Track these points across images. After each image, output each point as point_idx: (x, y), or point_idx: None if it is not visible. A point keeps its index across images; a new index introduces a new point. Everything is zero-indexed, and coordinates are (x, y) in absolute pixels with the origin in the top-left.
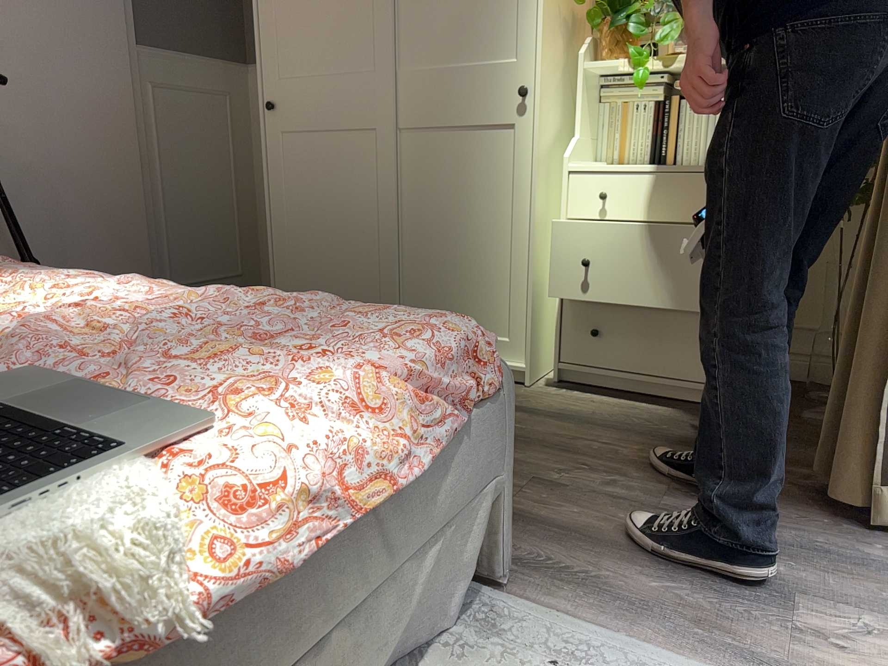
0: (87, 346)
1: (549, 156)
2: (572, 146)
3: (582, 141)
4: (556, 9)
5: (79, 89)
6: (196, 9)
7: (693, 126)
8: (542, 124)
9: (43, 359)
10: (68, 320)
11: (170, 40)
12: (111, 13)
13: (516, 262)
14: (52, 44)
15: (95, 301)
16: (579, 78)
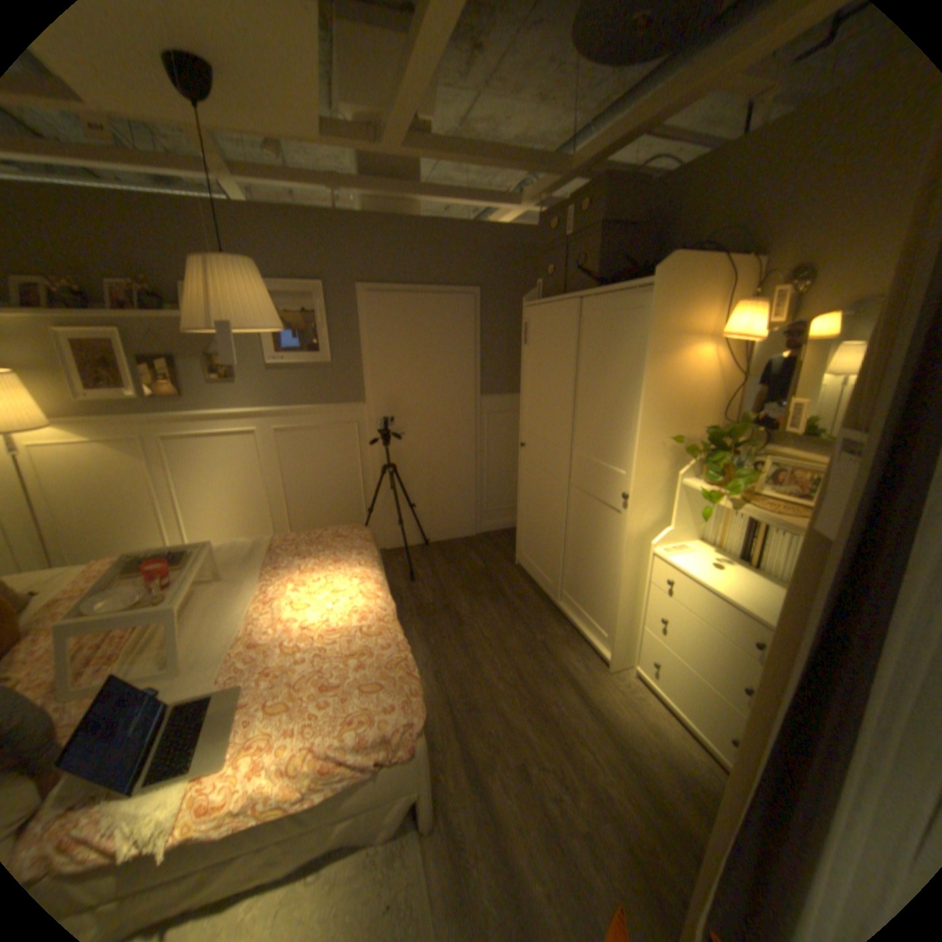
0: (288, 657)
1: (646, 537)
2: (663, 535)
3: (679, 529)
4: (659, 445)
5: (445, 423)
6: (516, 370)
7: (777, 546)
8: (635, 520)
9: (257, 673)
10: (303, 630)
11: (499, 389)
12: (465, 385)
13: (614, 594)
14: (435, 405)
15: (336, 606)
16: (678, 489)
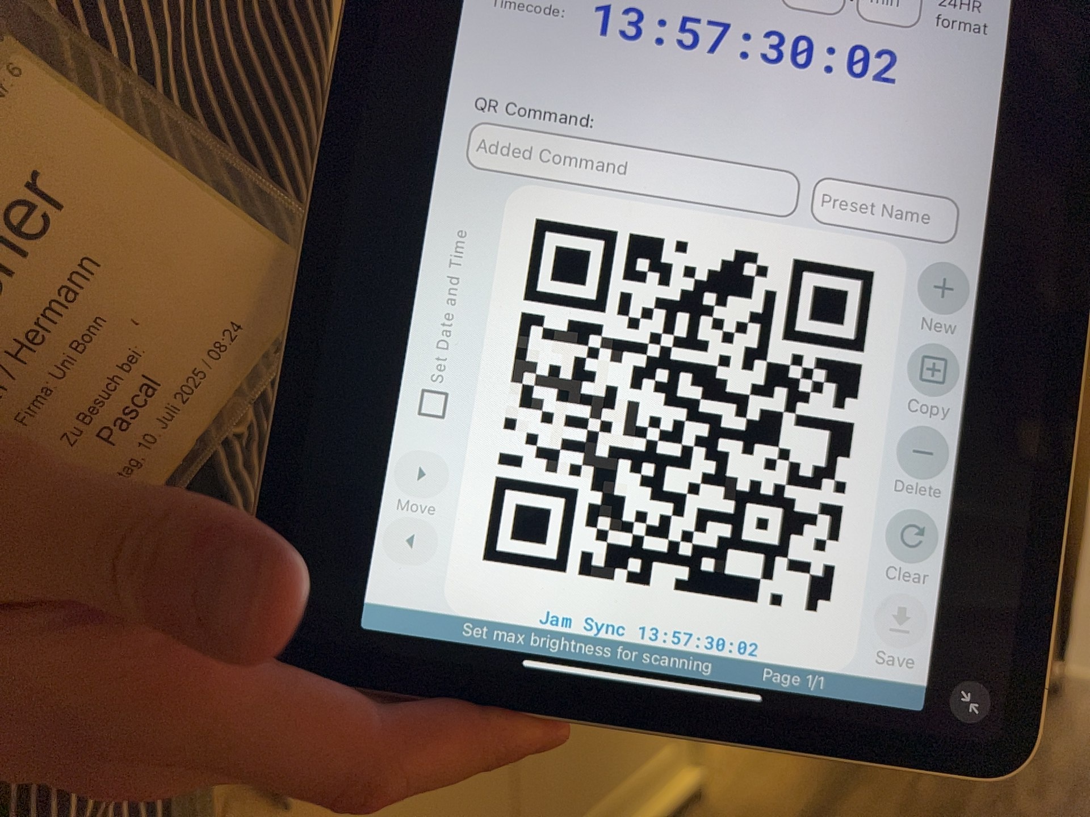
0: None
1: None
2: None
3: None
4: None
5: None
6: None
7: None
8: None
9: None
10: None
11: None
12: None
13: None
14: None
15: None
16: None
